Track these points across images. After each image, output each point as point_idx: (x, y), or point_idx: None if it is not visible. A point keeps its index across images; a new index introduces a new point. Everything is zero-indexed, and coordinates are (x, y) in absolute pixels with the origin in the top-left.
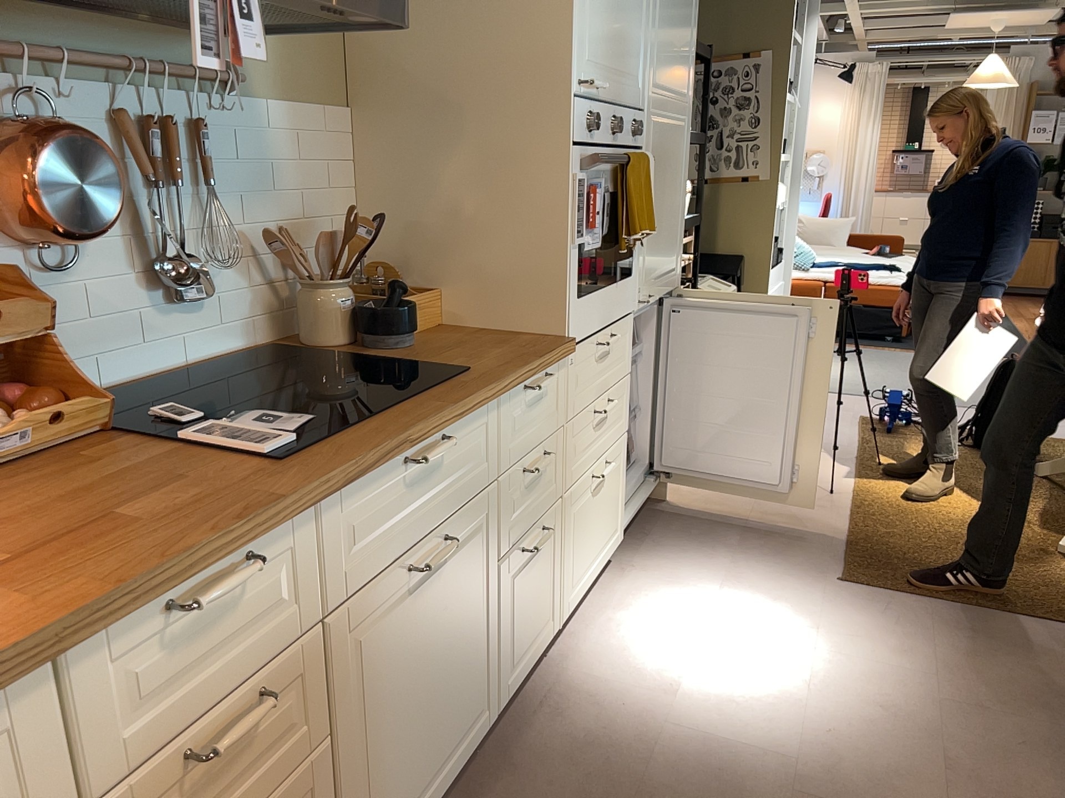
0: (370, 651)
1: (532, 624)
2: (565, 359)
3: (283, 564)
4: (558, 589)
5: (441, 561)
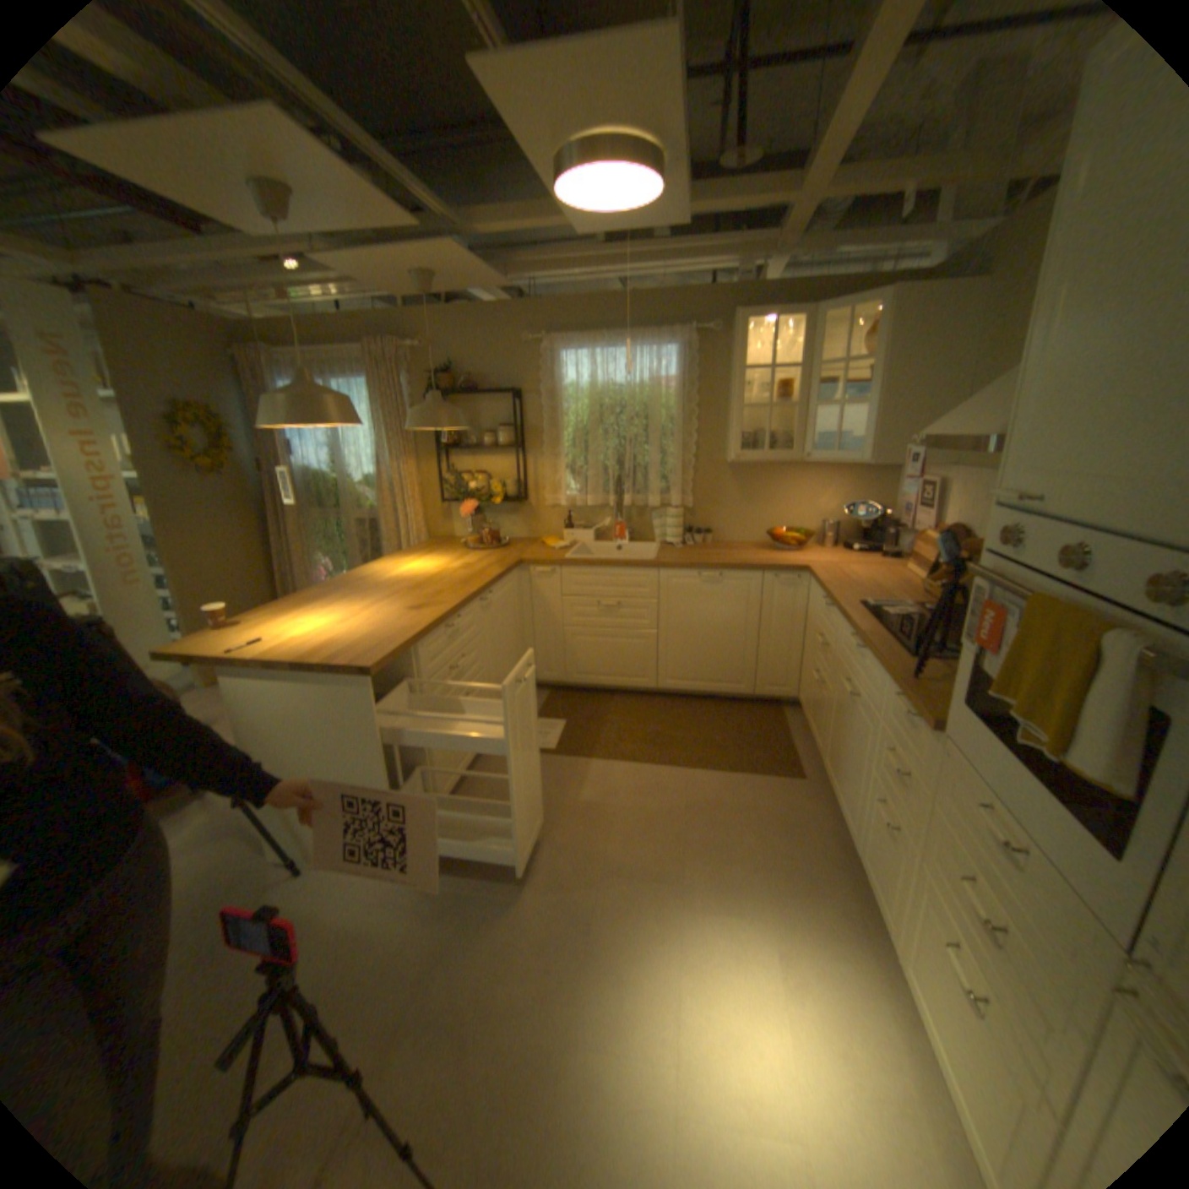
0: (839, 688)
1: (881, 878)
2: (943, 743)
3: (836, 620)
4: (903, 929)
5: (857, 705)
